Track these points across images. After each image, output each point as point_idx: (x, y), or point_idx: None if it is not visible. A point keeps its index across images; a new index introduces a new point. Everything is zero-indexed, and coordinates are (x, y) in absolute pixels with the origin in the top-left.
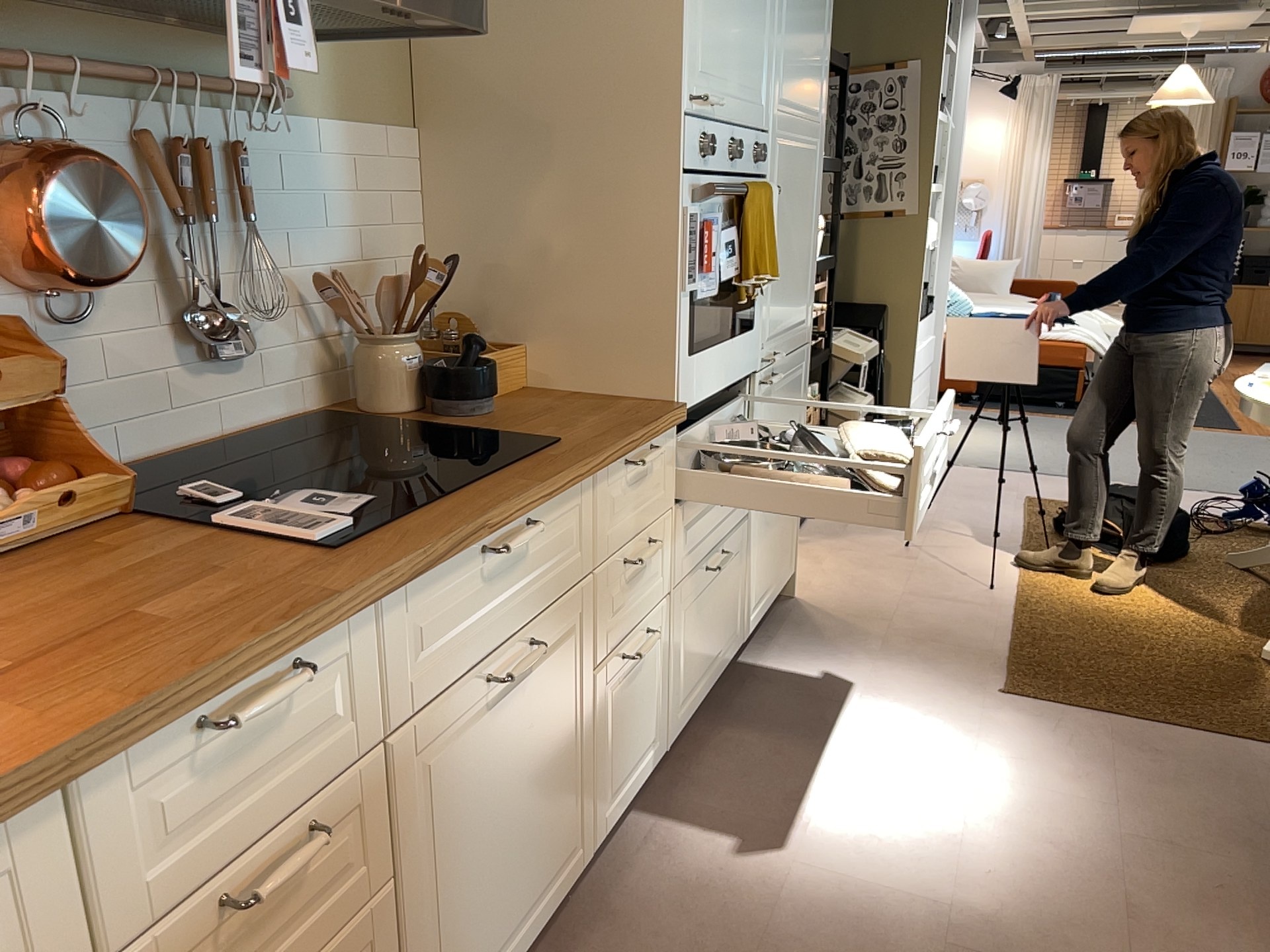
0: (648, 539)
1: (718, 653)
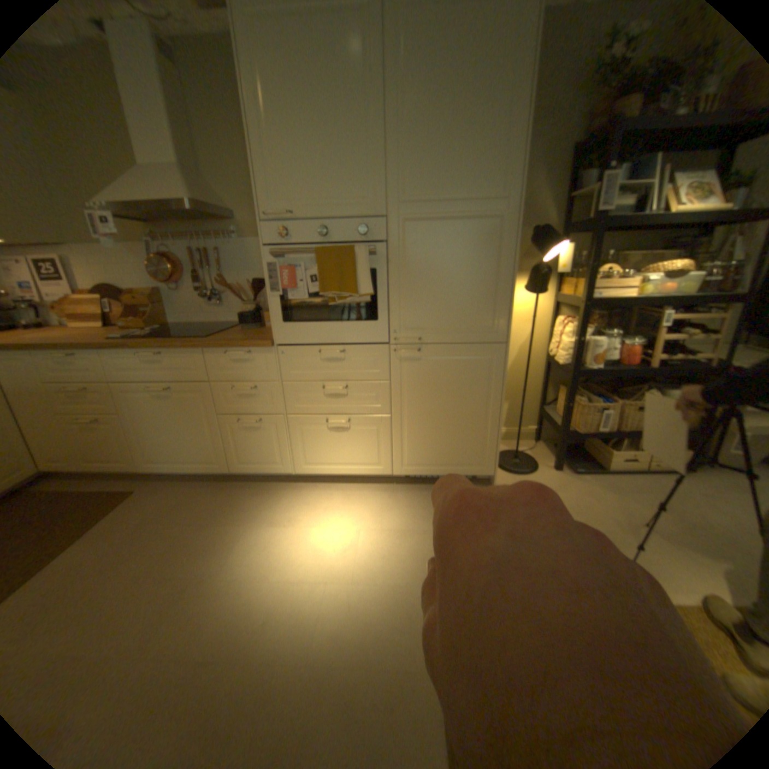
0: (254, 385)
1: (352, 462)
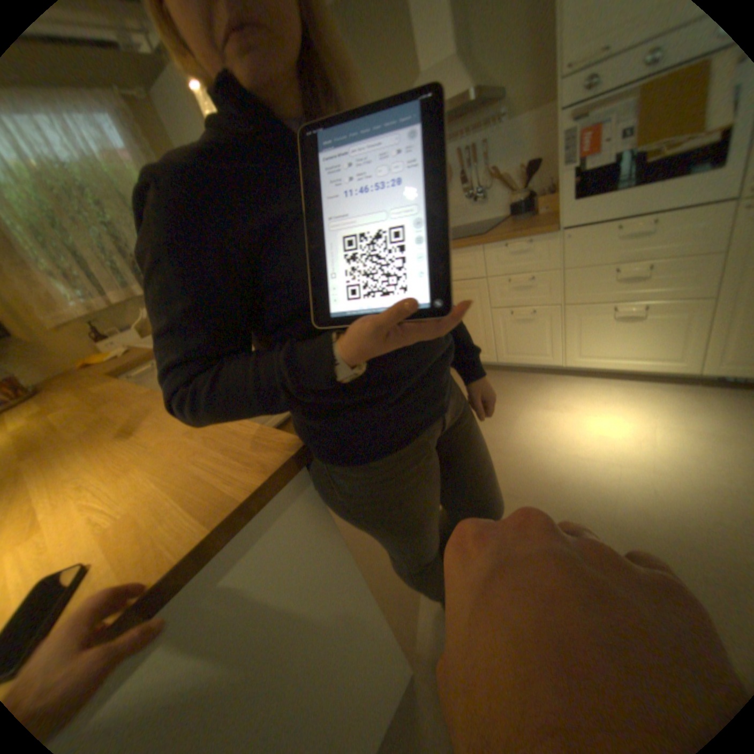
0: (533, 276)
1: (642, 358)
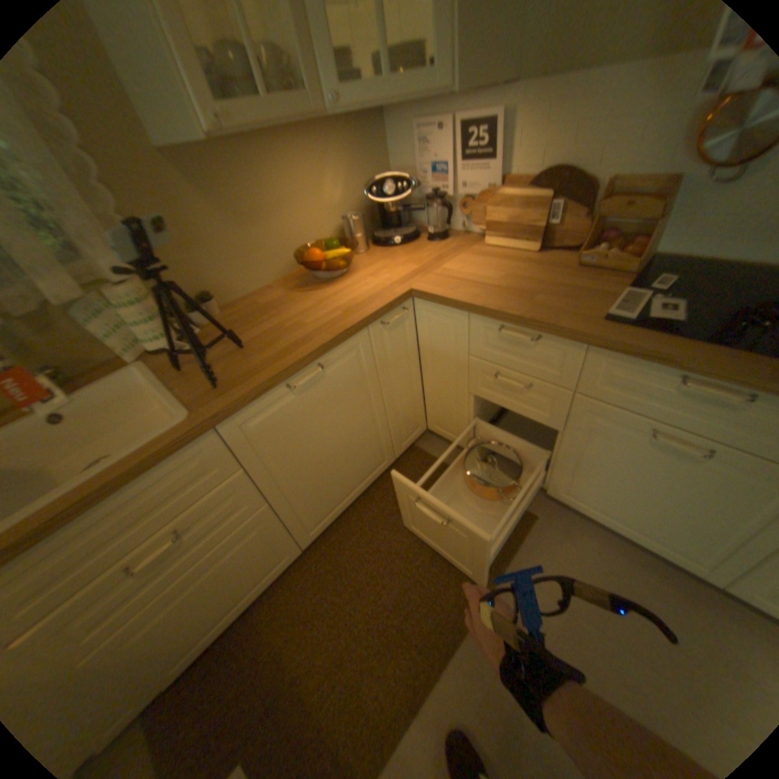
0: None
1: None
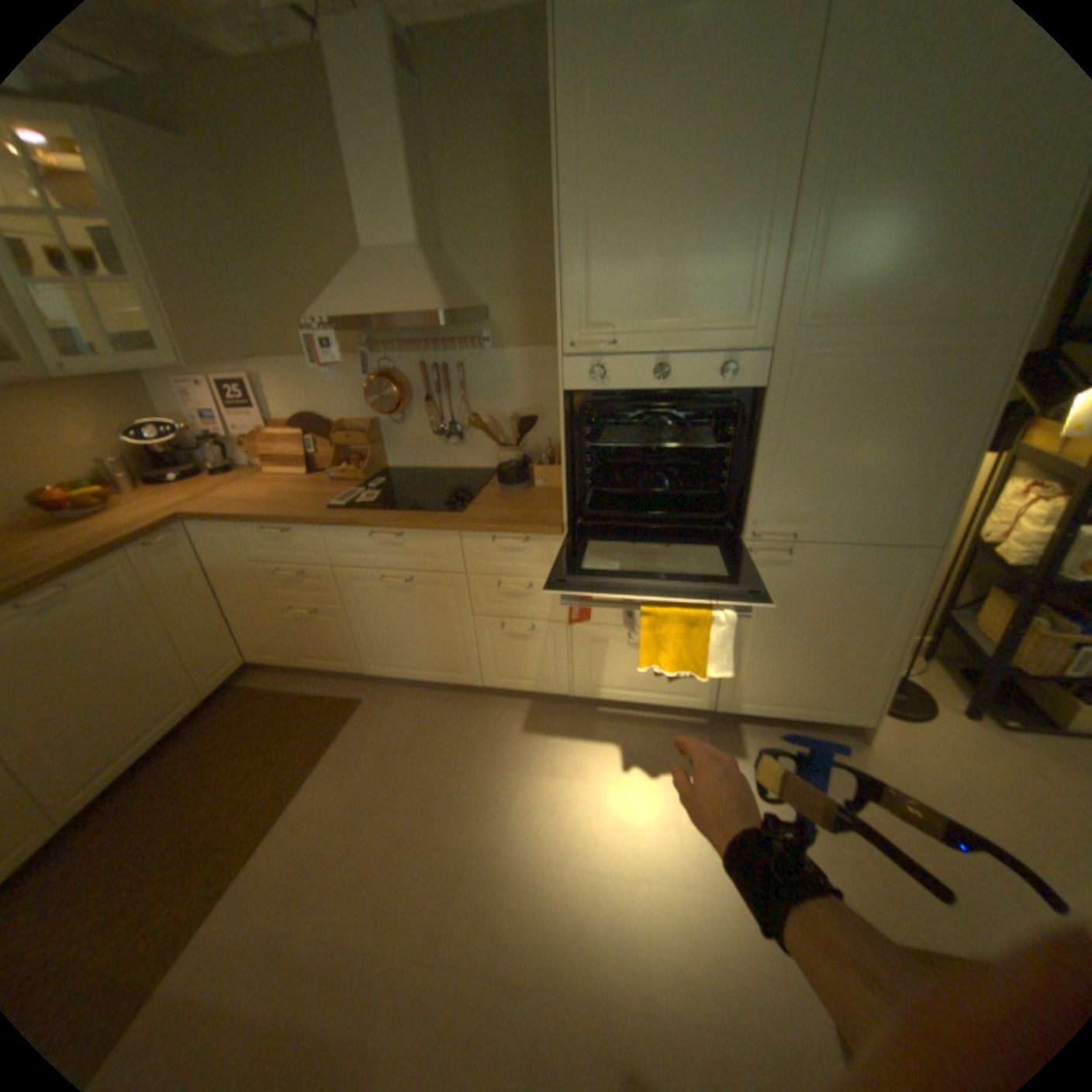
0: (529, 583)
1: (657, 691)
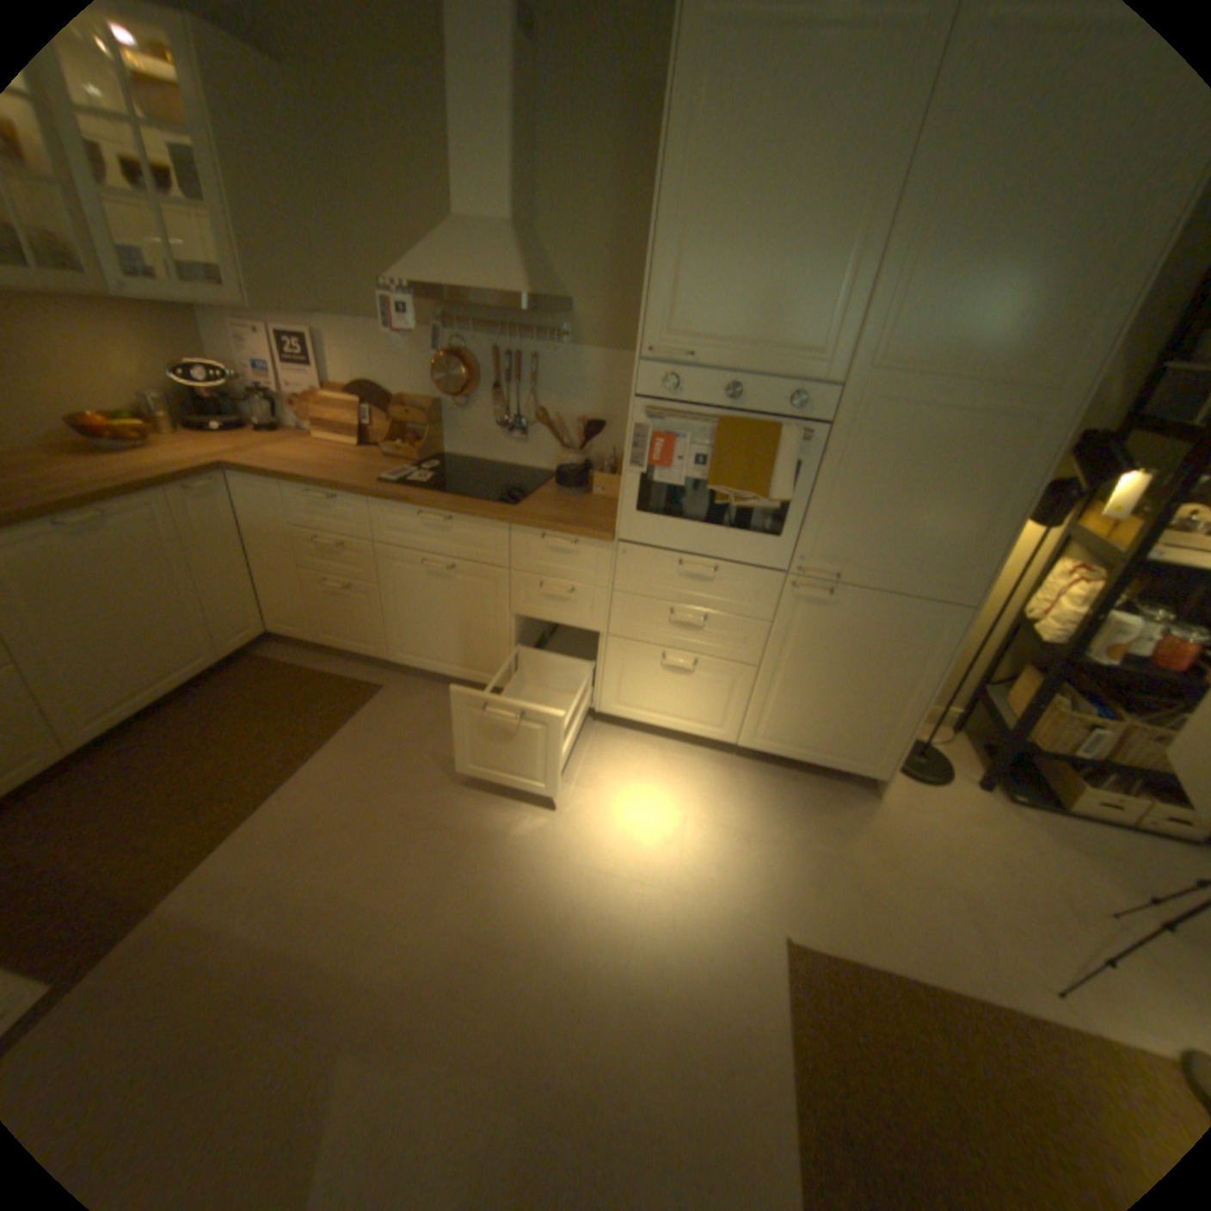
0: (571, 588)
1: (682, 717)
